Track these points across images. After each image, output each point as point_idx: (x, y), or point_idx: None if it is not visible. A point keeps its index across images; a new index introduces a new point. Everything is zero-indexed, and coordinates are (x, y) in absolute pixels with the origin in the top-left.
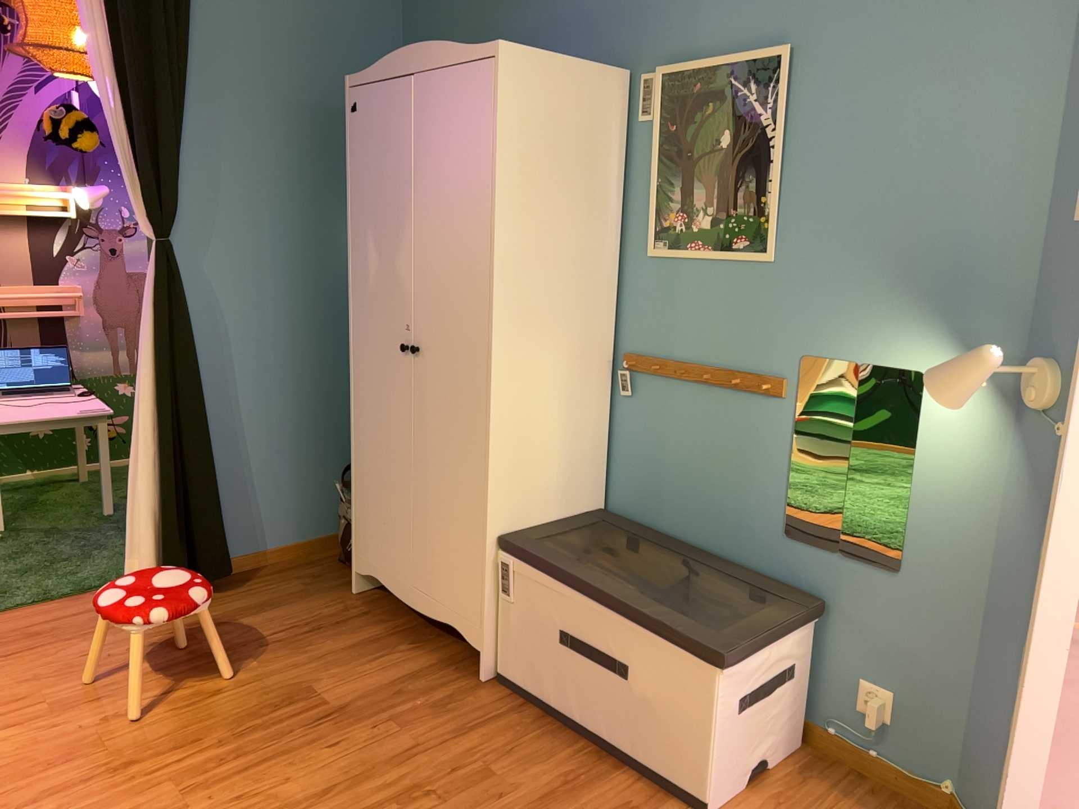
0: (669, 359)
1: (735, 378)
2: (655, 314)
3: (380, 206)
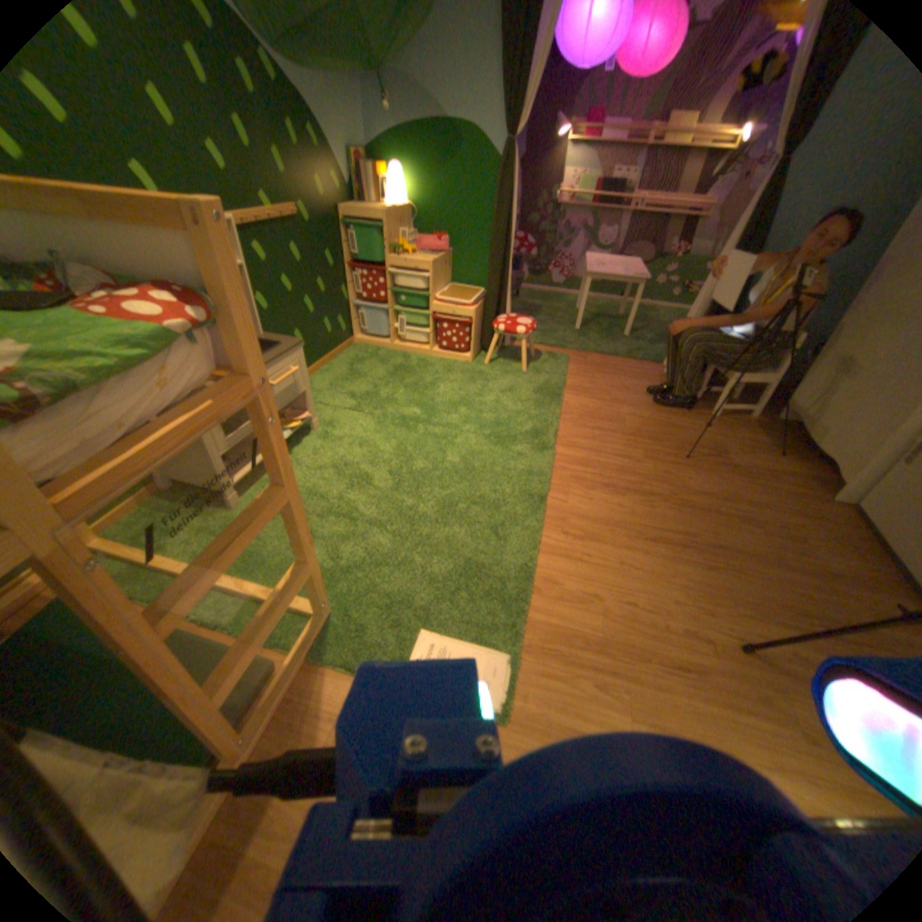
0: None
1: None
2: None
3: None
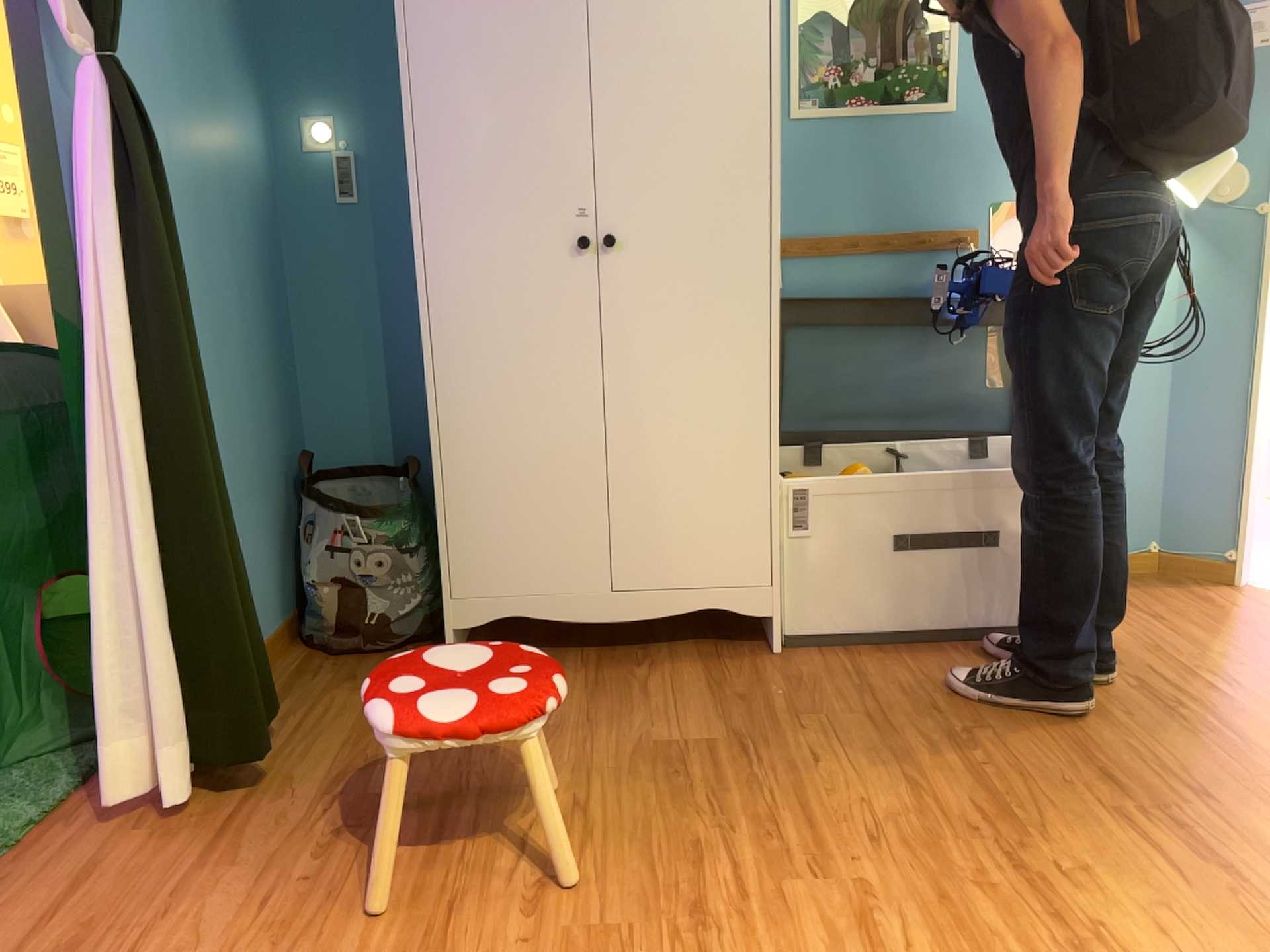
0: (830, 236)
1: (922, 240)
2: (803, 188)
3: (496, 33)
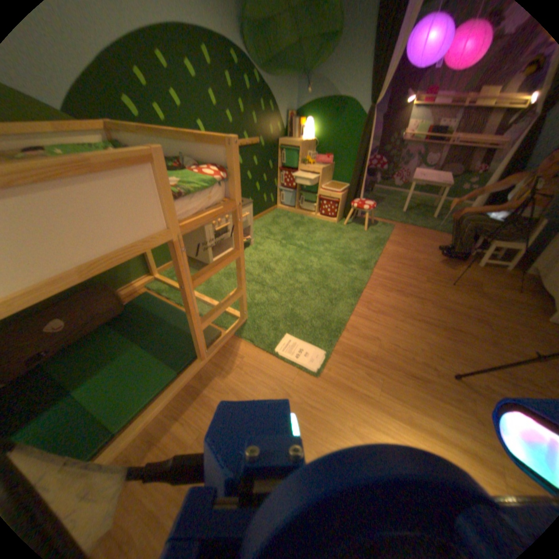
0: None
1: None
2: None
3: None
